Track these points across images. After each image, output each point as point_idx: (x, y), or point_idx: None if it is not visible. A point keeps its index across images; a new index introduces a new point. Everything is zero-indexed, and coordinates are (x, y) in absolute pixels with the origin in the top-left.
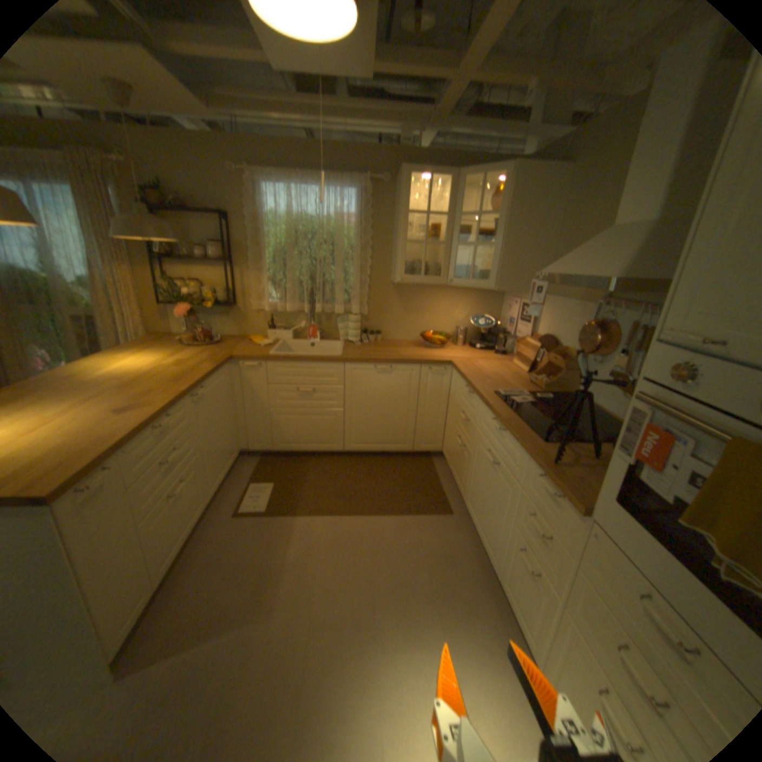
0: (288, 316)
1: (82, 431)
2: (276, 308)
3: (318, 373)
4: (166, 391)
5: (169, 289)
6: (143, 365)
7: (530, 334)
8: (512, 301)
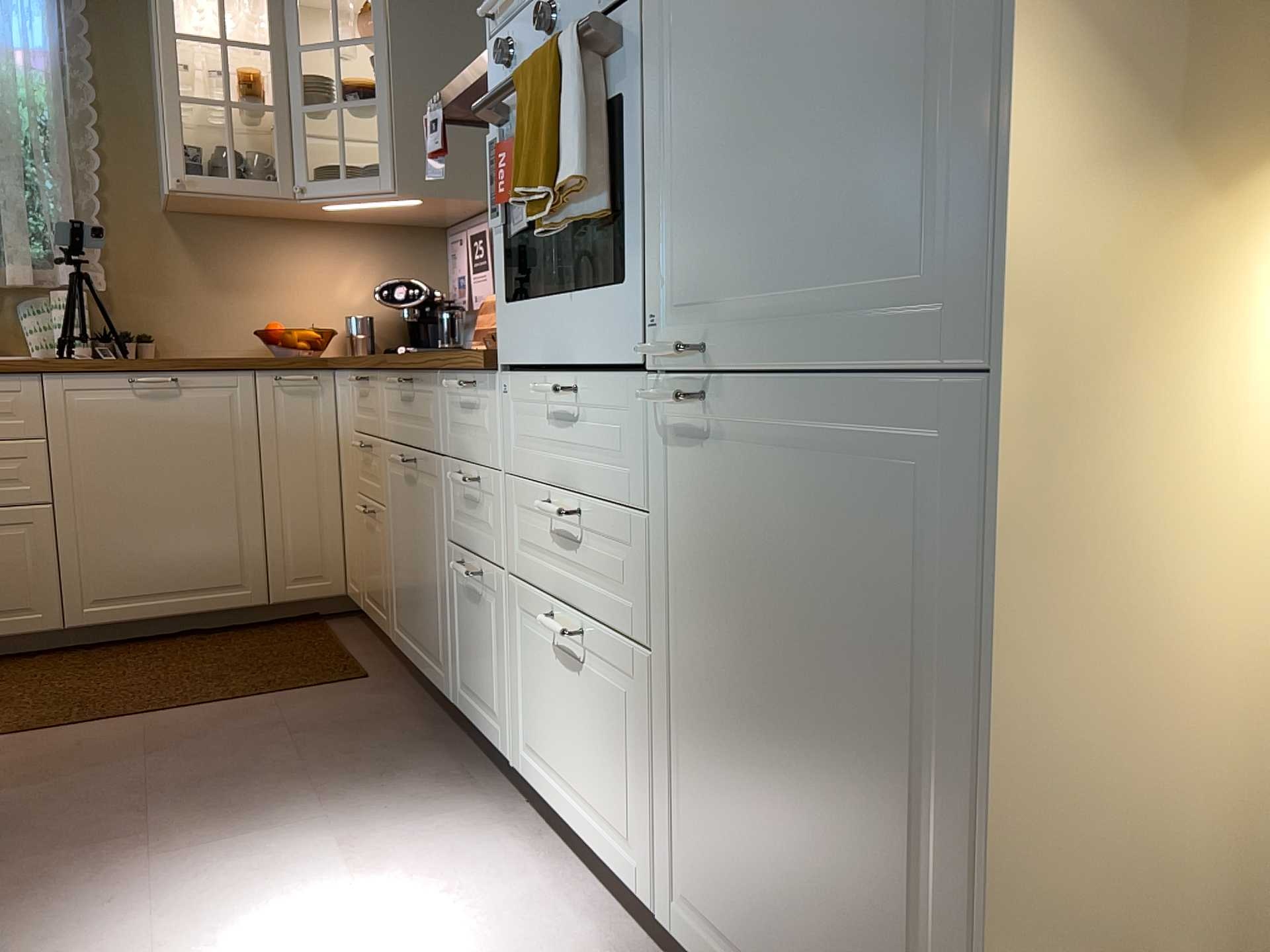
0: None
1: None
2: None
3: None
4: None
5: None
6: None
7: None
8: (454, 242)
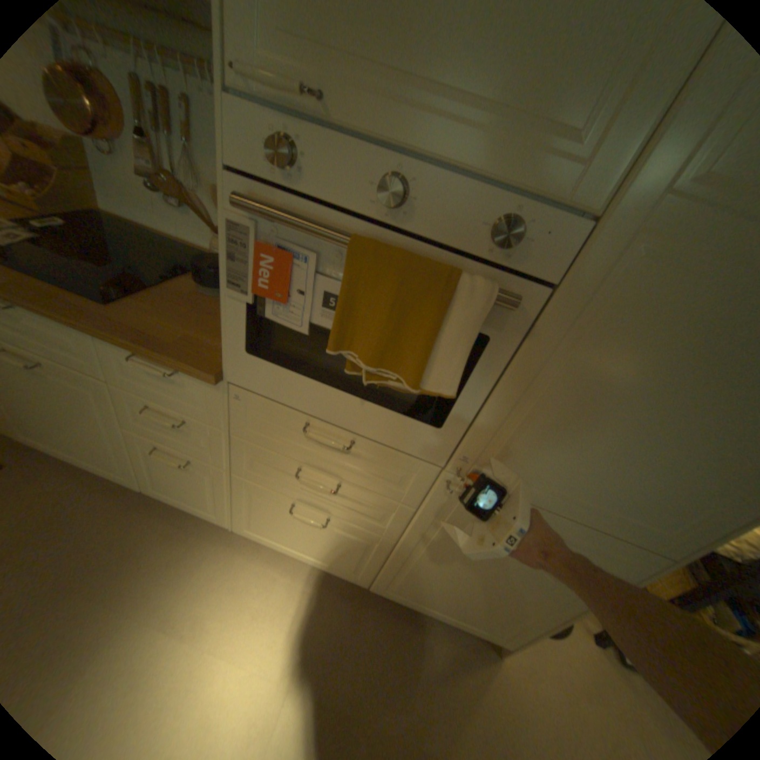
0: None
1: None
2: None
3: None
4: None
5: None
6: None
7: None
8: None
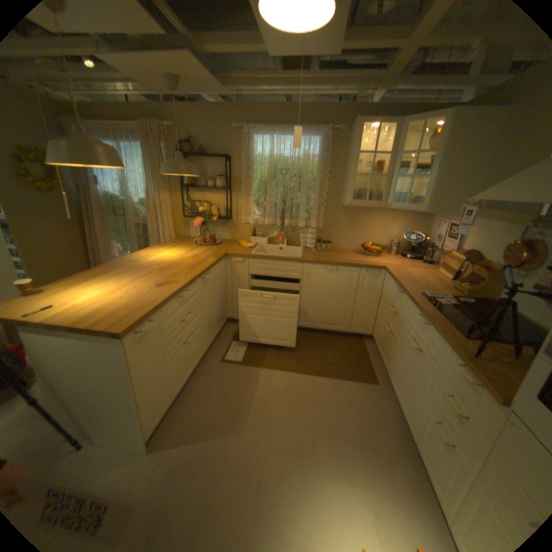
0: (265, 228)
1: (139, 297)
2: (258, 223)
3: (283, 270)
4: (186, 275)
5: (191, 209)
6: (174, 258)
7: (456, 249)
8: (441, 222)
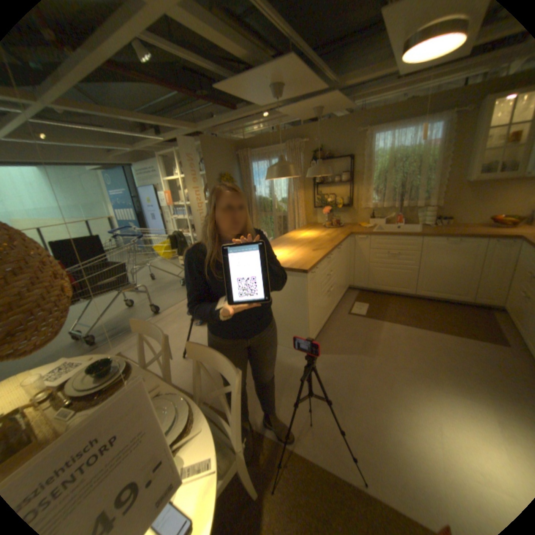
0: (383, 210)
1: (305, 255)
2: (376, 206)
3: (402, 243)
4: (328, 245)
5: (319, 201)
6: (313, 235)
7: None
8: None
